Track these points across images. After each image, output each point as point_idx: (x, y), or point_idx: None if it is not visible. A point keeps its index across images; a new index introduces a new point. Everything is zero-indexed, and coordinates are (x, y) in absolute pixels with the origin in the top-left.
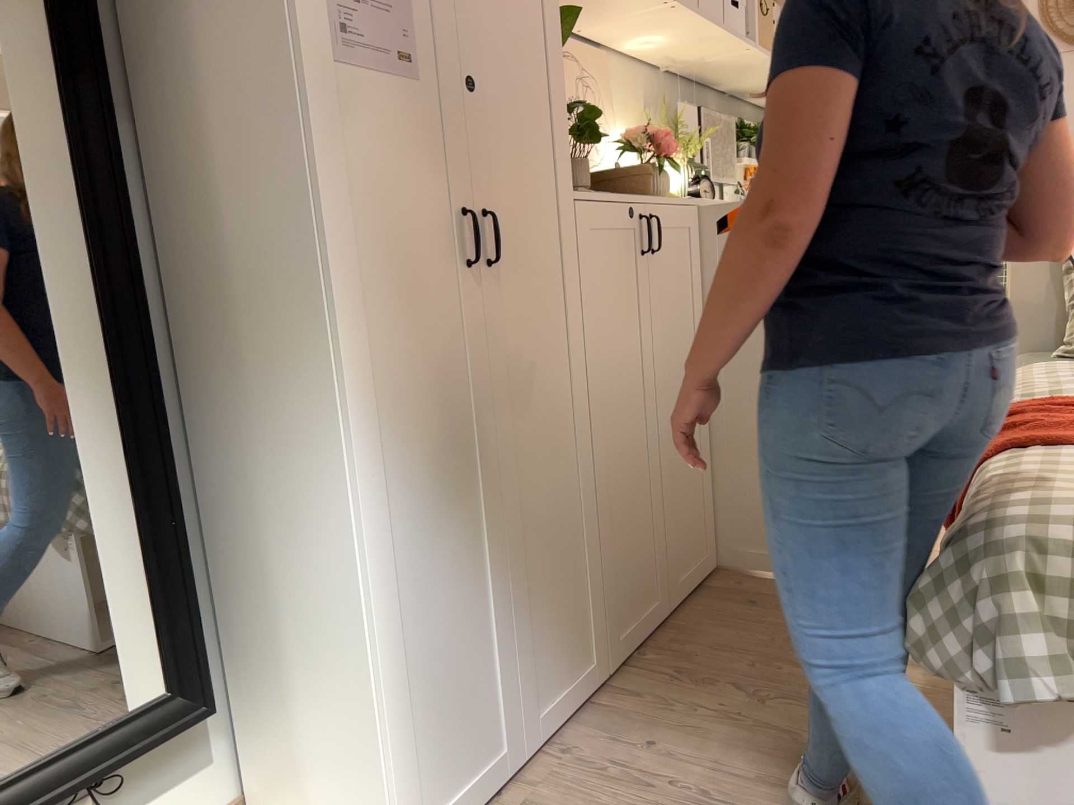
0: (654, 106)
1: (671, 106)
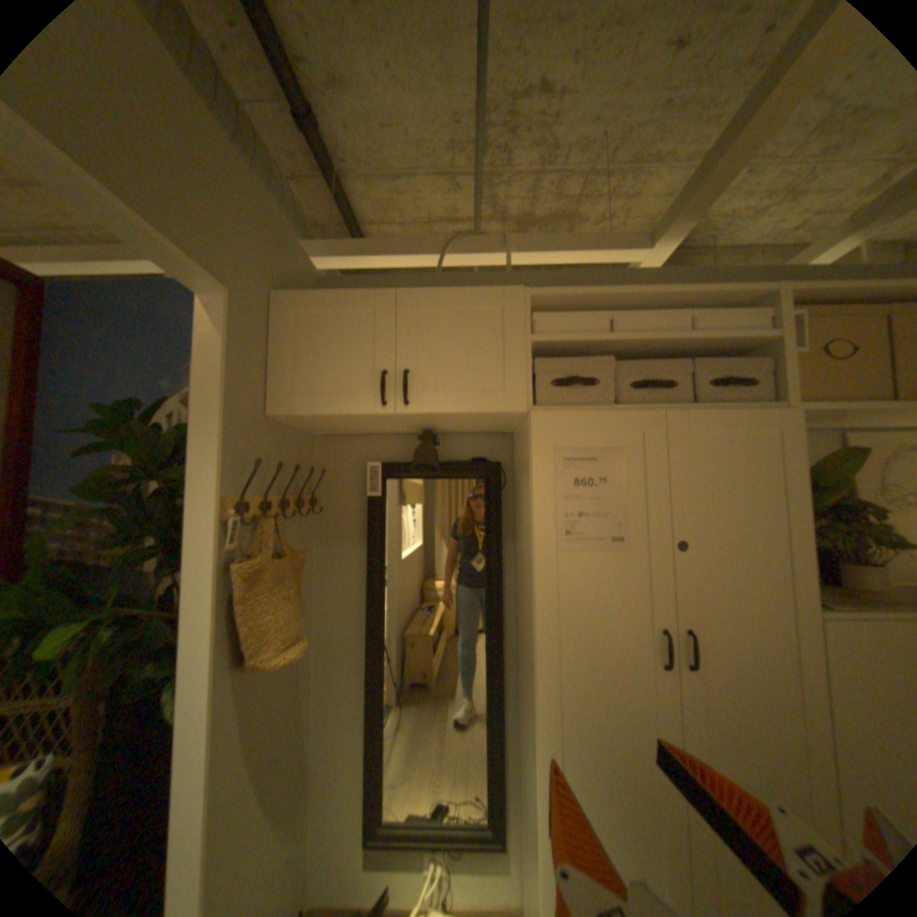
0: None
1: None
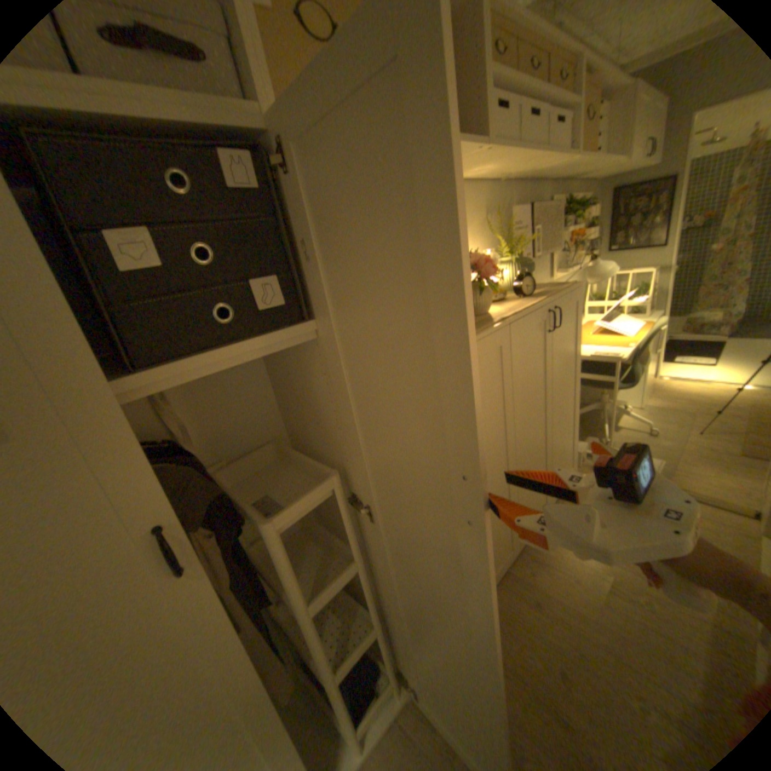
0: (494, 211)
1: (510, 206)
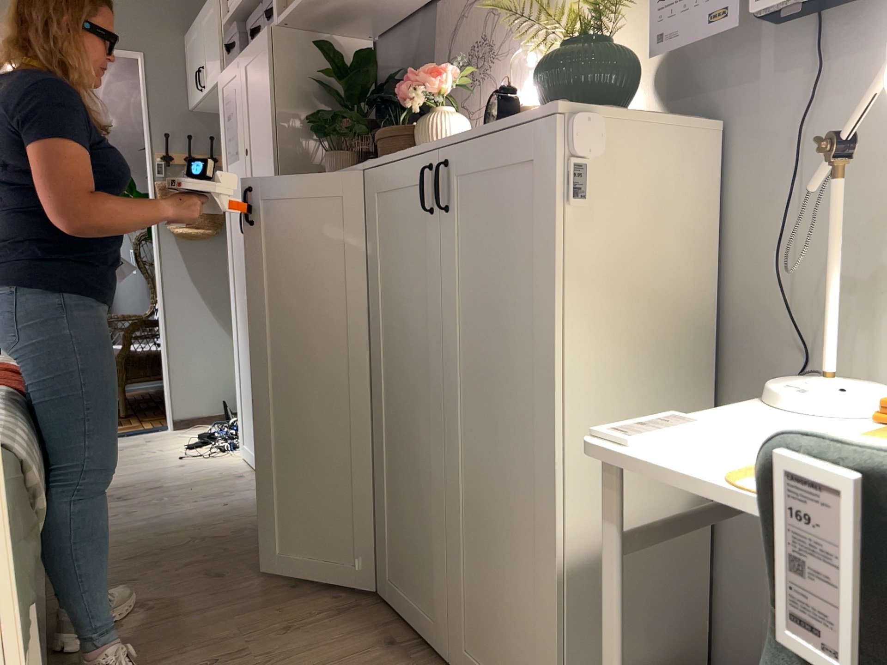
0: None
1: None
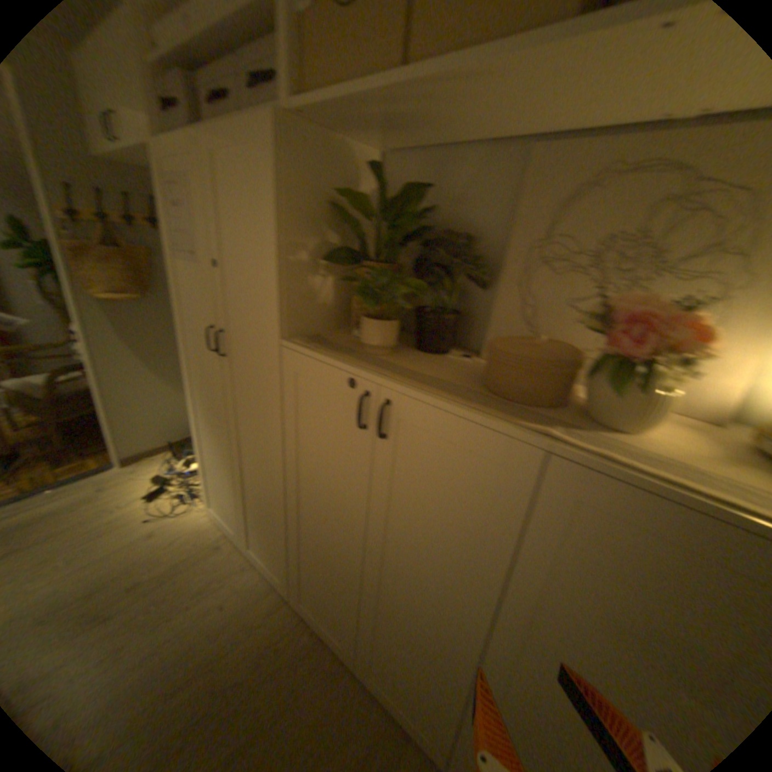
0: None
1: None
